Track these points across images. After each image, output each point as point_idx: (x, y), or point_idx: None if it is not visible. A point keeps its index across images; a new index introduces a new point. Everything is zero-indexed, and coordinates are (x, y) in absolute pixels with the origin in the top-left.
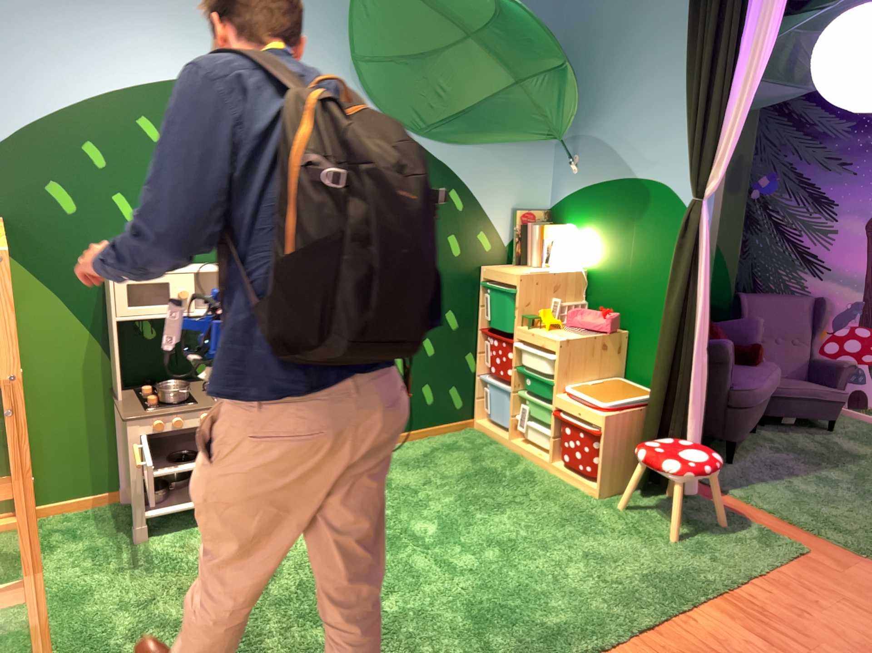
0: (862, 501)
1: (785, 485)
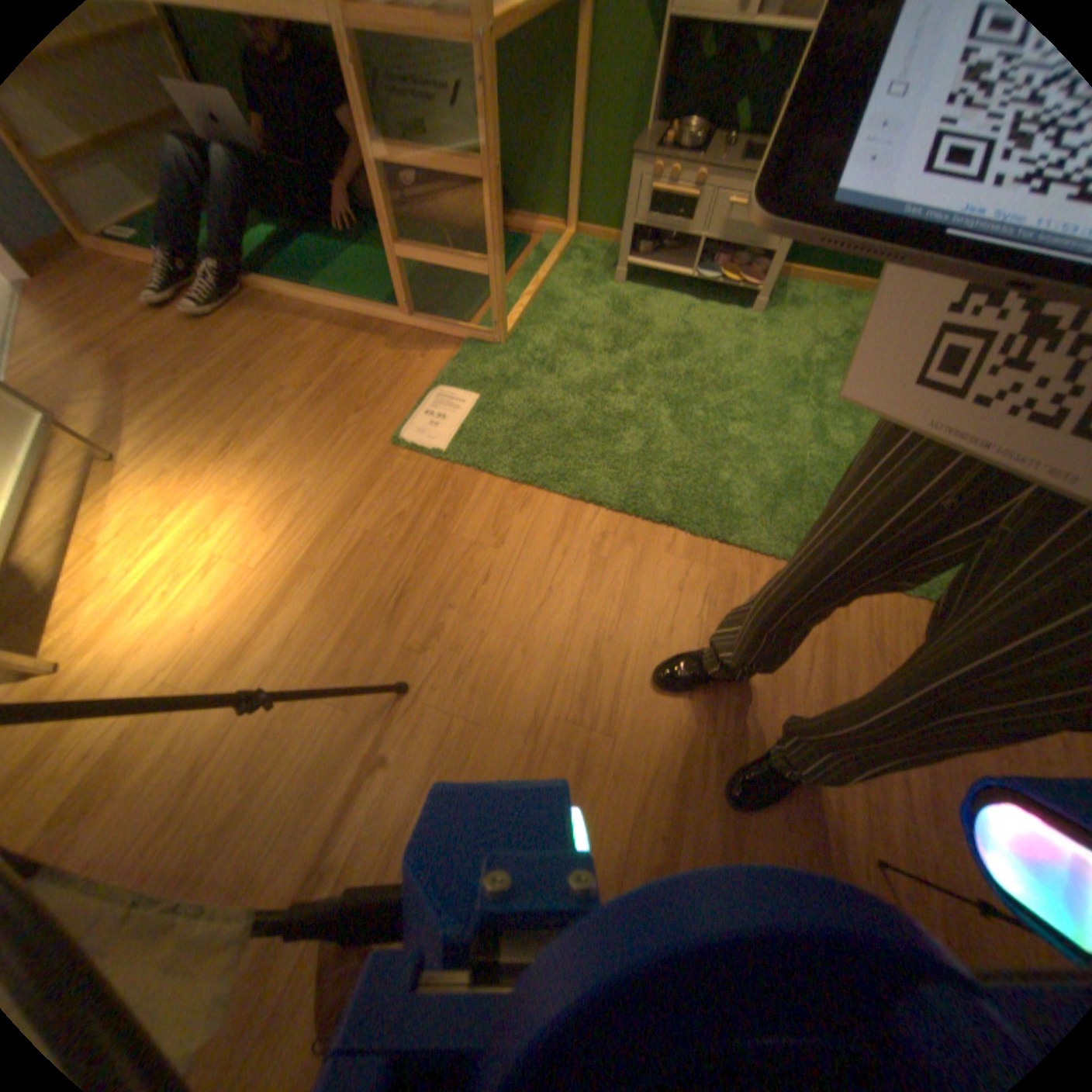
0: None
1: None
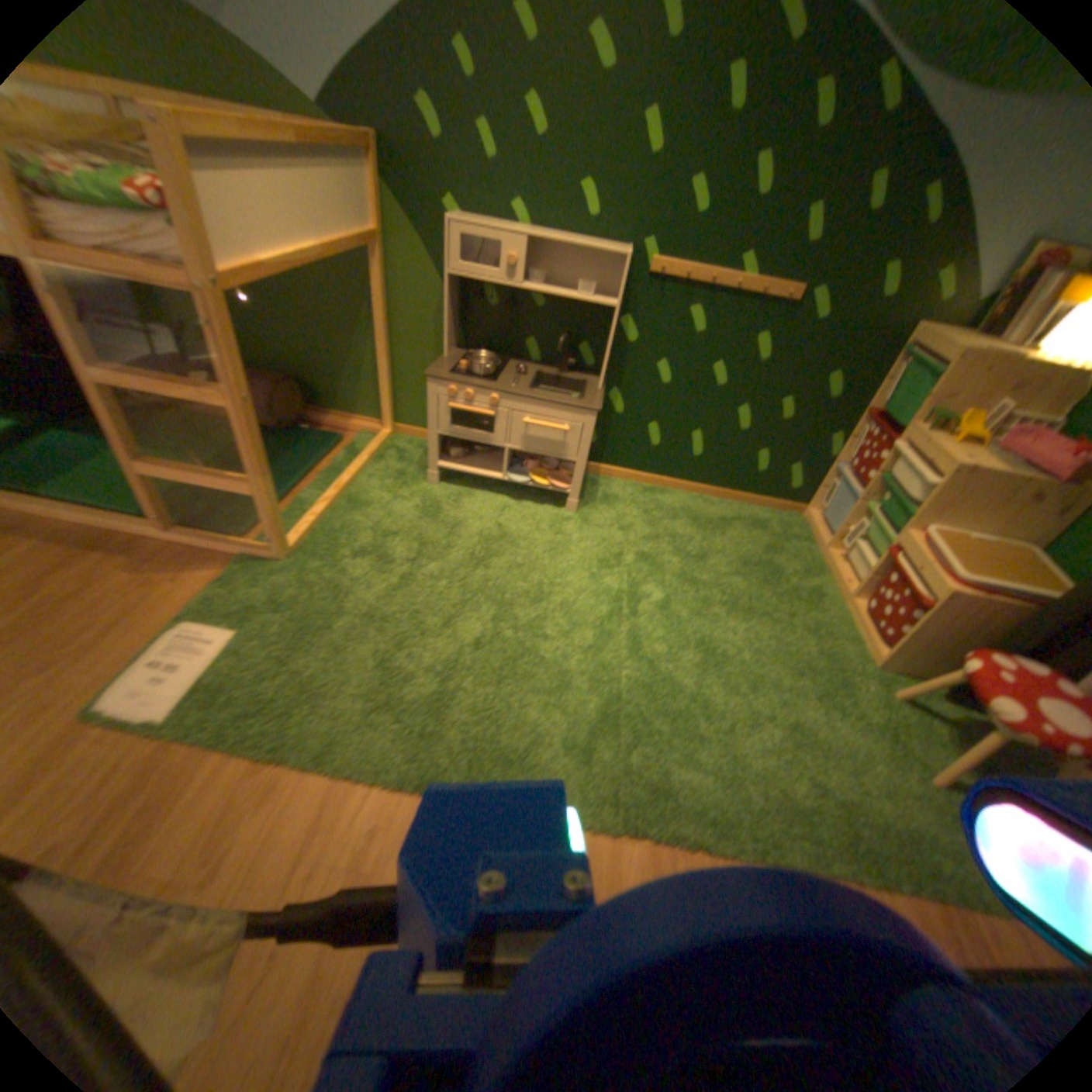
0: None
1: None
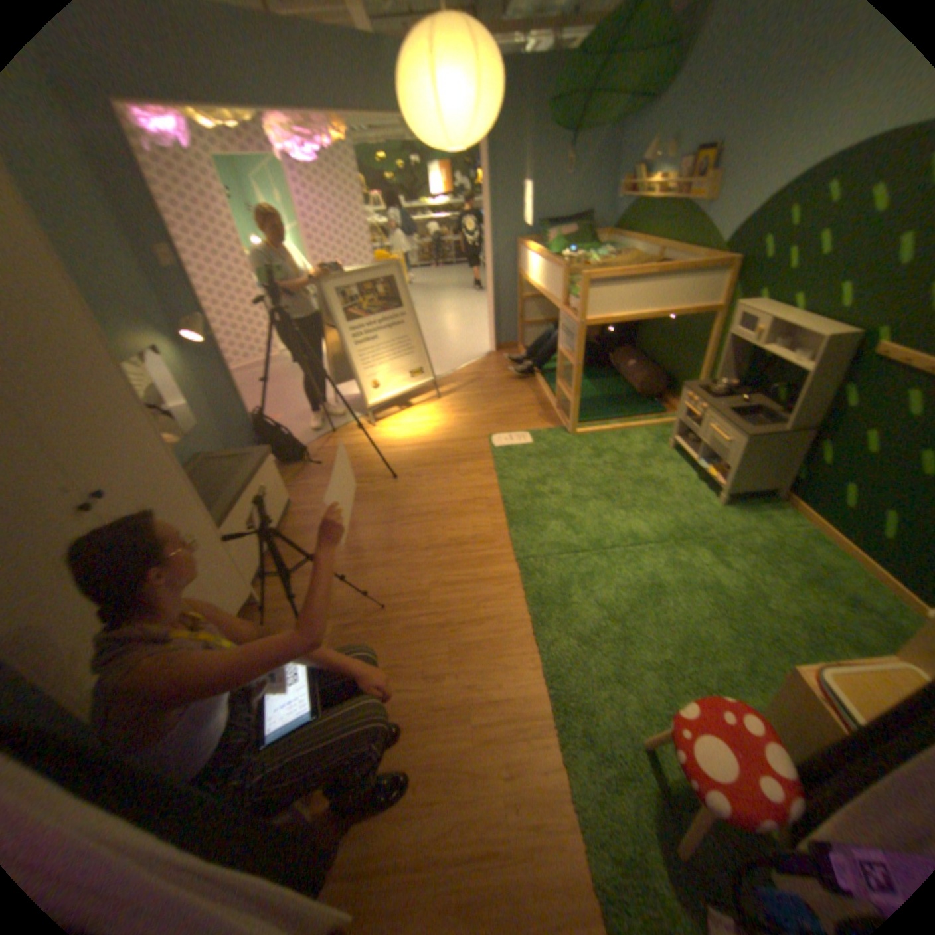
0: None
1: None
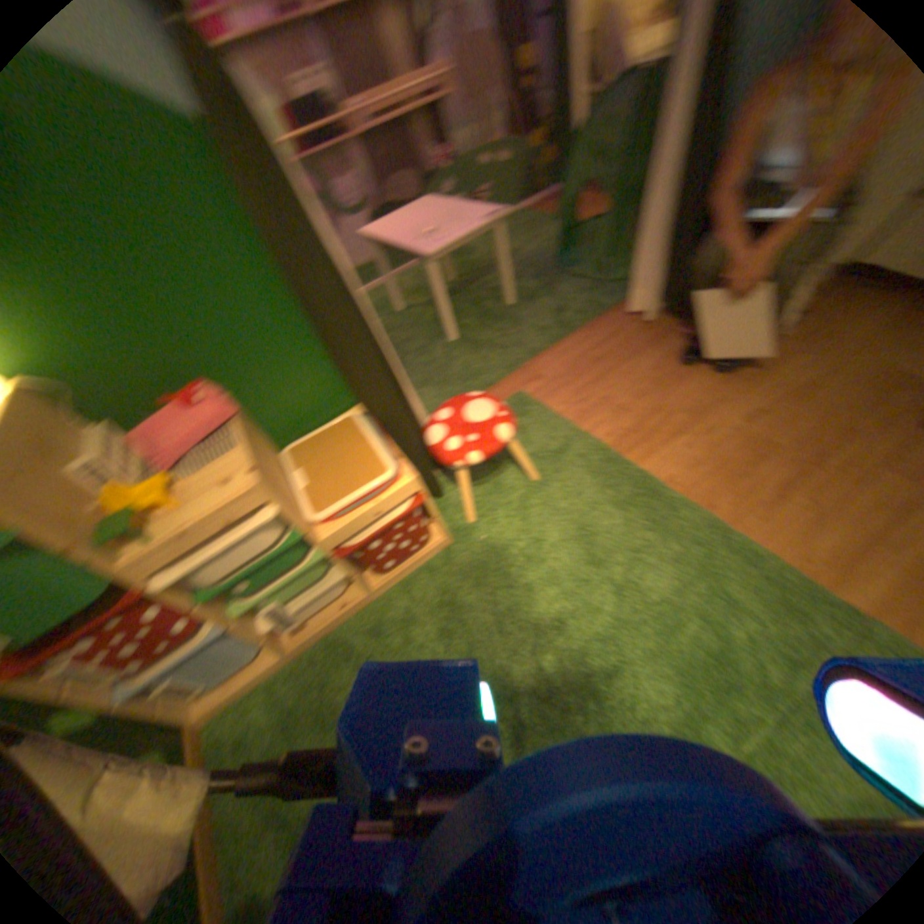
0: (440, 348)
1: (416, 384)
